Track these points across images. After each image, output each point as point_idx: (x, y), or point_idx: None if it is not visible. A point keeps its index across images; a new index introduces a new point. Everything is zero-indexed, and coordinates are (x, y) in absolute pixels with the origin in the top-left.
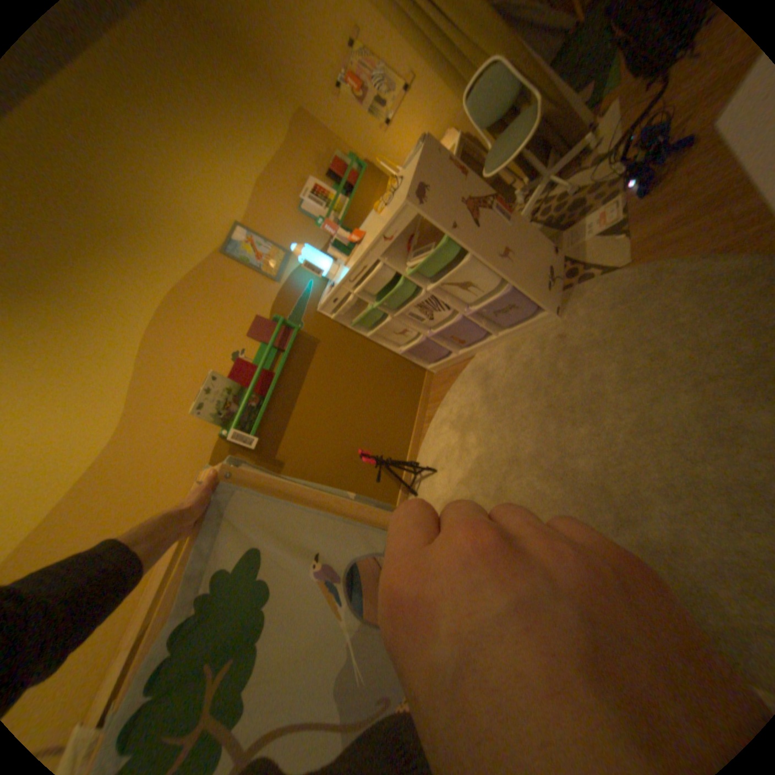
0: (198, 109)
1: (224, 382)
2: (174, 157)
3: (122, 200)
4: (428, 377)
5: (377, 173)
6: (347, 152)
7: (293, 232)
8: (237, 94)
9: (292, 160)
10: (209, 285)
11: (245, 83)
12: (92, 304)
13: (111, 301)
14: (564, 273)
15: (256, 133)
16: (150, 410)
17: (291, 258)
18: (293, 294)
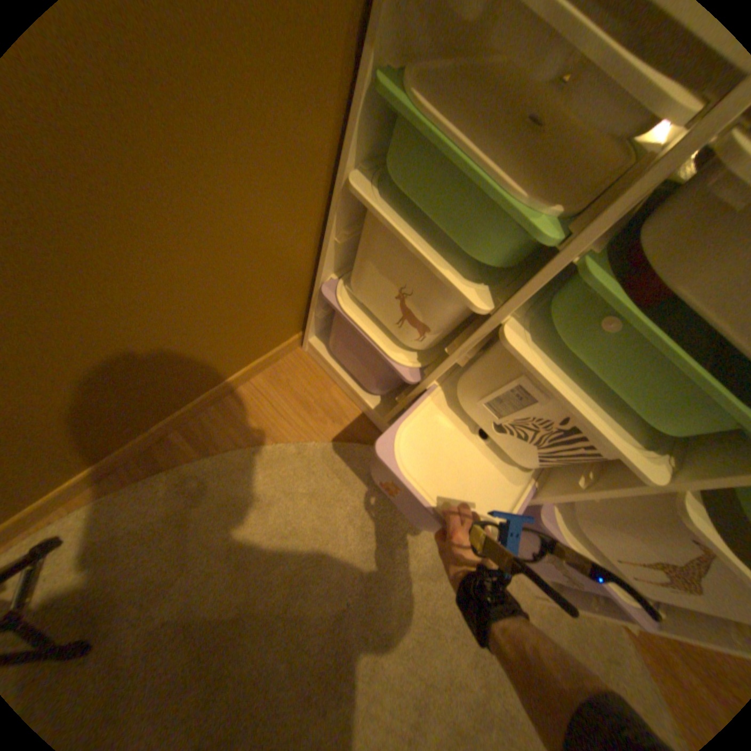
0: None
1: None
2: None
3: None
4: (290, 346)
5: None
6: None
7: None
8: None
9: None
10: None
11: None
12: None
13: None
14: None
15: None
16: None
17: None
18: None
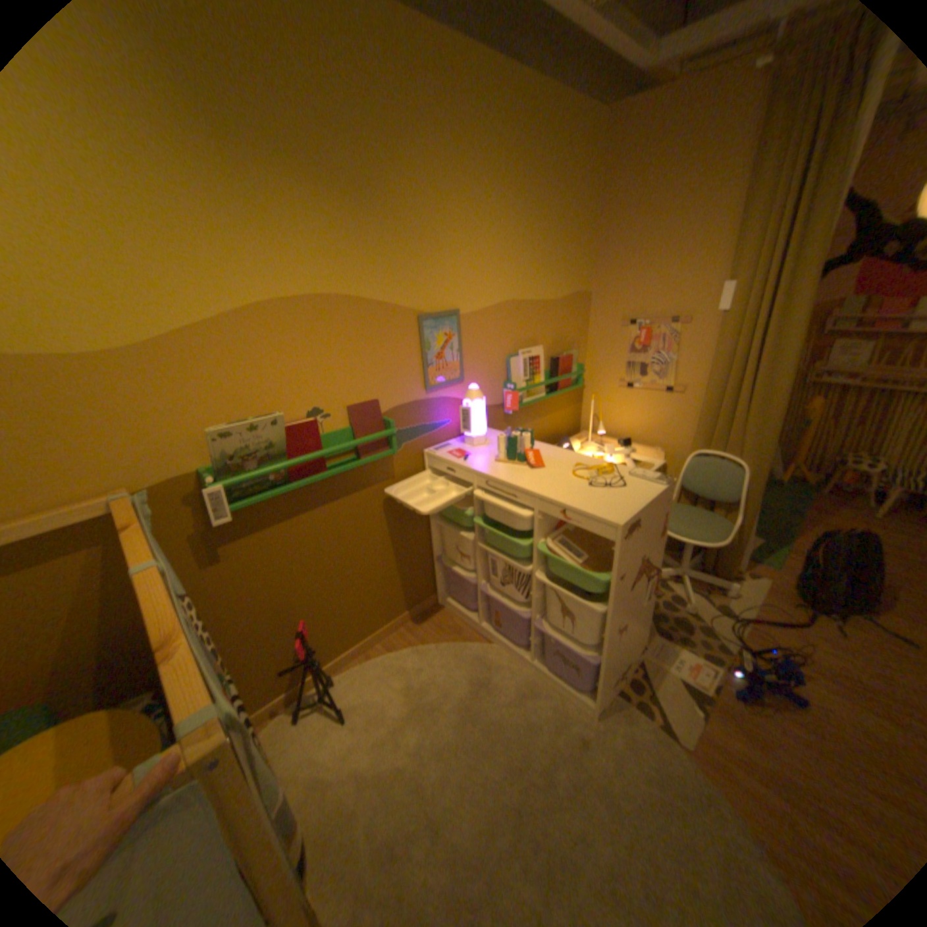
0: (536, 204)
1: (276, 435)
2: (480, 209)
3: (405, 184)
4: (430, 601)
5: (578, 397)
6: (579, 359)
7: (483, 368)
8: (568, 230)
9: (545, 319)
10: (375, 329)
11: (581, 232)
12: (261, 220)
13: (281, 239)
14: (630, 678)
15: (547, 270)
16: (168, 372)
17: (457, 386)
18: (423, 415)
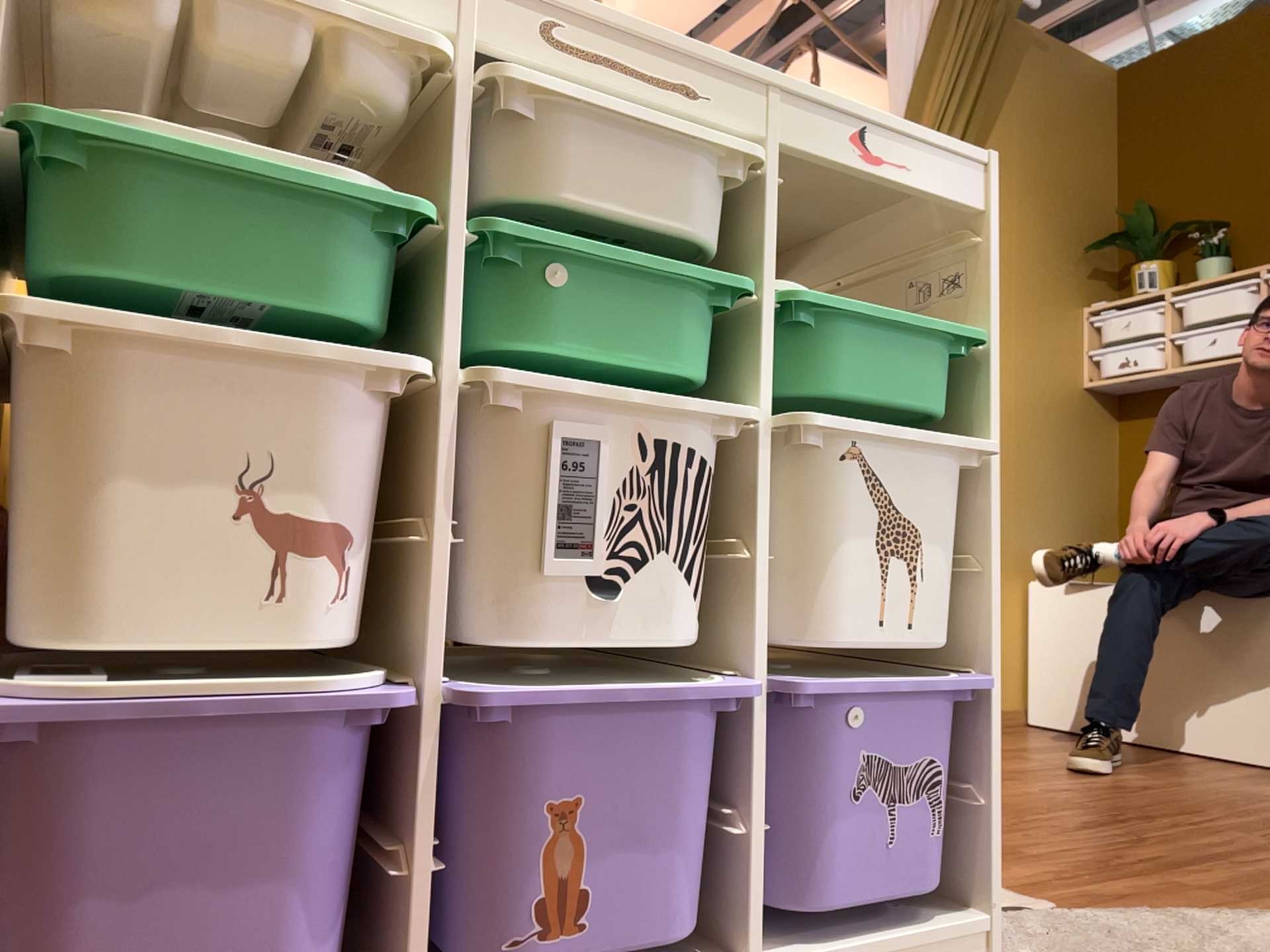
0: None
1: None
2: None
3: None
4: None
5: None
6: None
7: None
8: None
9: None
10: None
11: None
12: None
13: None
14: None
15: None
16: None
17: None
18: None
